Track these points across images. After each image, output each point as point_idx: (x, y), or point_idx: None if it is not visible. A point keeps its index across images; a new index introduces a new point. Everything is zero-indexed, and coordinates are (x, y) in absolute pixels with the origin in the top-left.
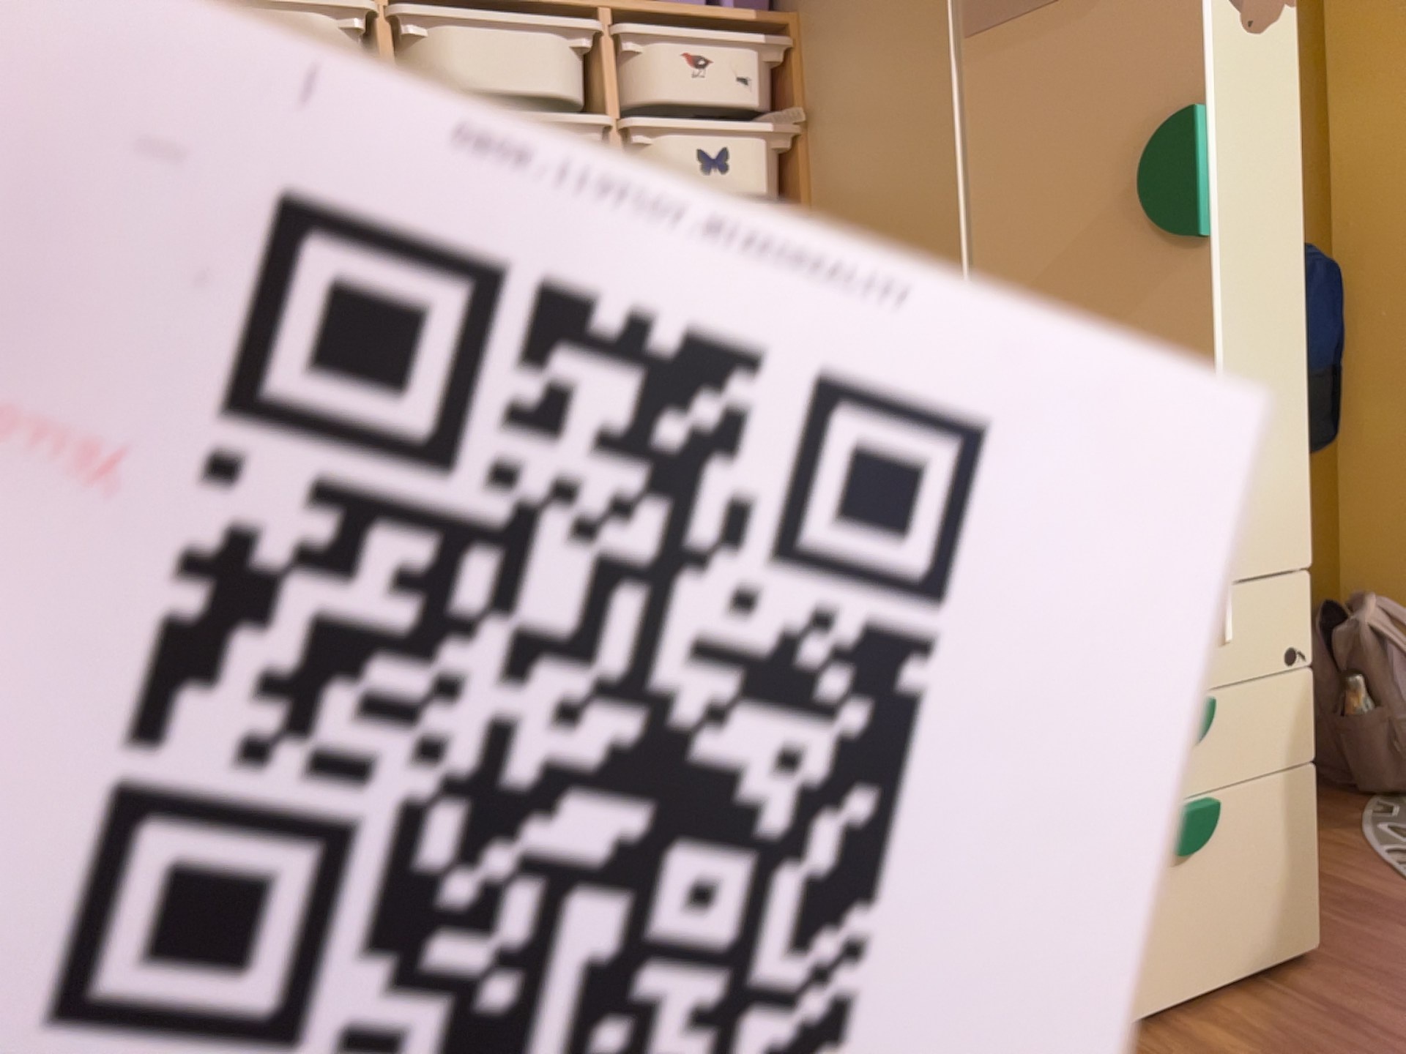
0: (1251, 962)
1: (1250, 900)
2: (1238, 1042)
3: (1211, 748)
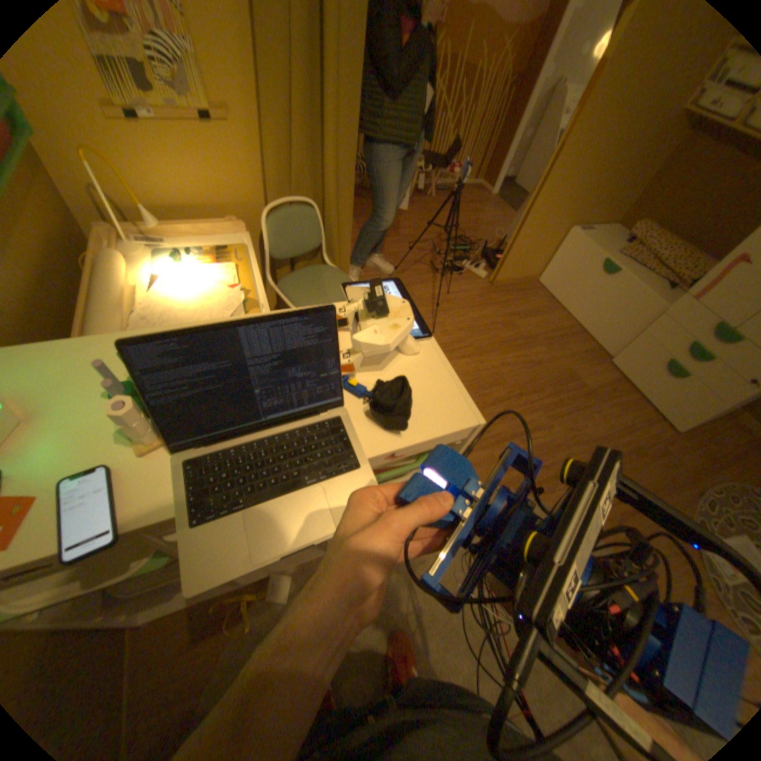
0: (664, 409)
1: (677, 400)
2: (634, 398)
3: (705, 366)
